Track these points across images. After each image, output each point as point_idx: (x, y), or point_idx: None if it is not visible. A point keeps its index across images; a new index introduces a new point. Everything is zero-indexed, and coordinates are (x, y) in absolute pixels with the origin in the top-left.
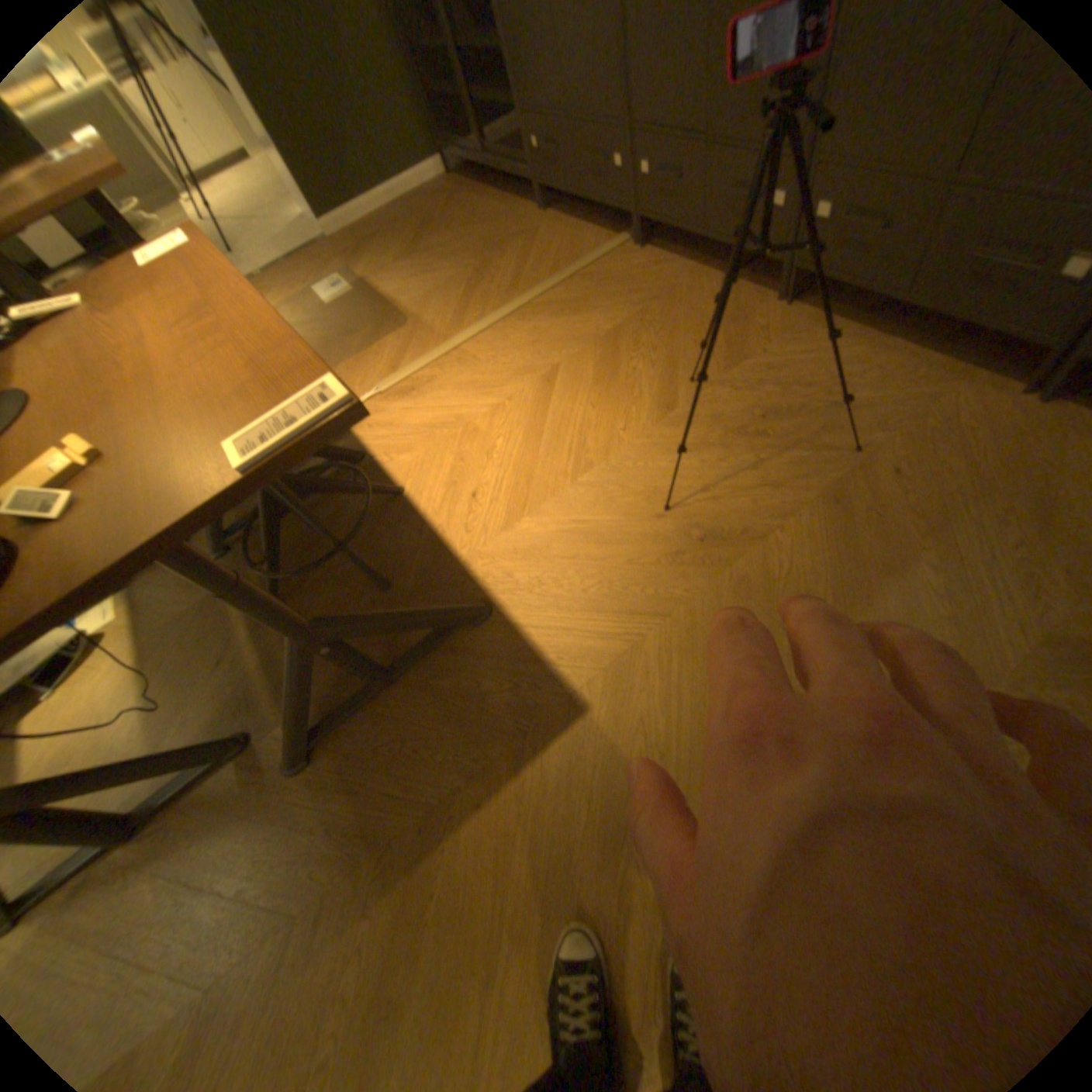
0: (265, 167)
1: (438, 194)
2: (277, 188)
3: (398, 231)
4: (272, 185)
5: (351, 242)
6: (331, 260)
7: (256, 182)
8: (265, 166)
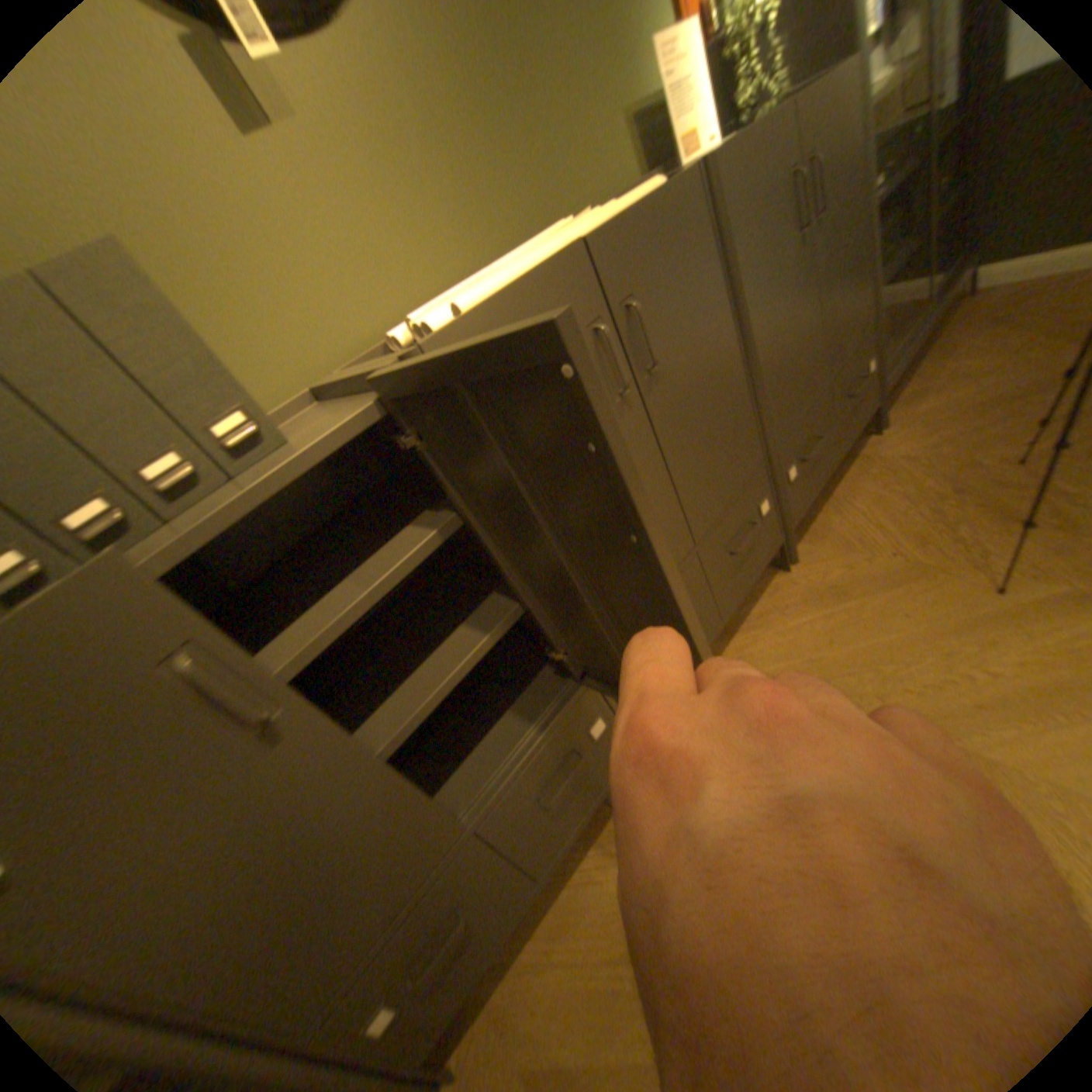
0: None
1: None
2: None
3: None
4: None
5: None
6: None
7: None
8: None
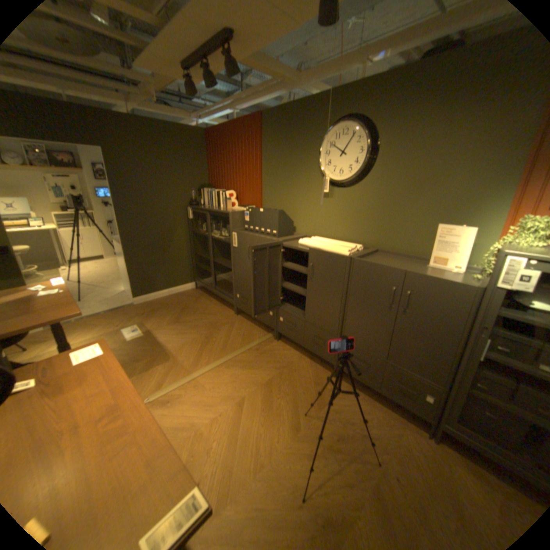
0: (111, 265)
1: (191, 297)
2: (115, 276)
3: (171, 310)
4: (112, 274)
5: (147, 310)
6: (135, 318)
7: (104, 271)
8: (111, 265)
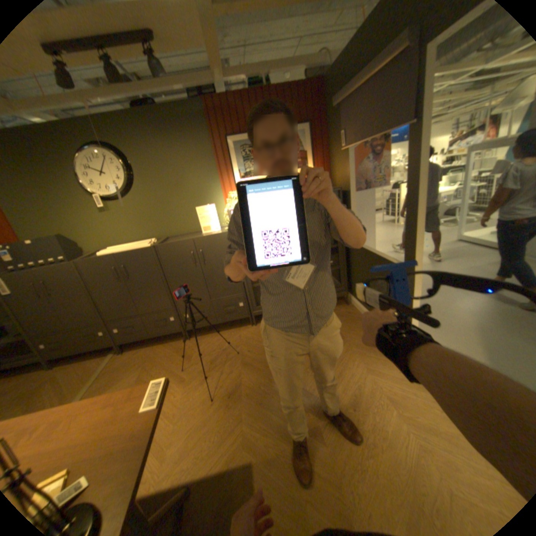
0: None
1: None
2: None
3: None
4: None
5: None
6: None
7: None
8: None
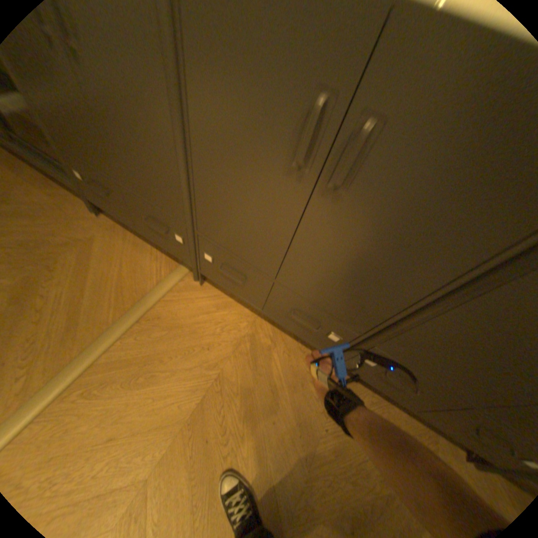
0: None
1: None
2: None
3: None
4: None
5: None
6: None
7: None
8: None
